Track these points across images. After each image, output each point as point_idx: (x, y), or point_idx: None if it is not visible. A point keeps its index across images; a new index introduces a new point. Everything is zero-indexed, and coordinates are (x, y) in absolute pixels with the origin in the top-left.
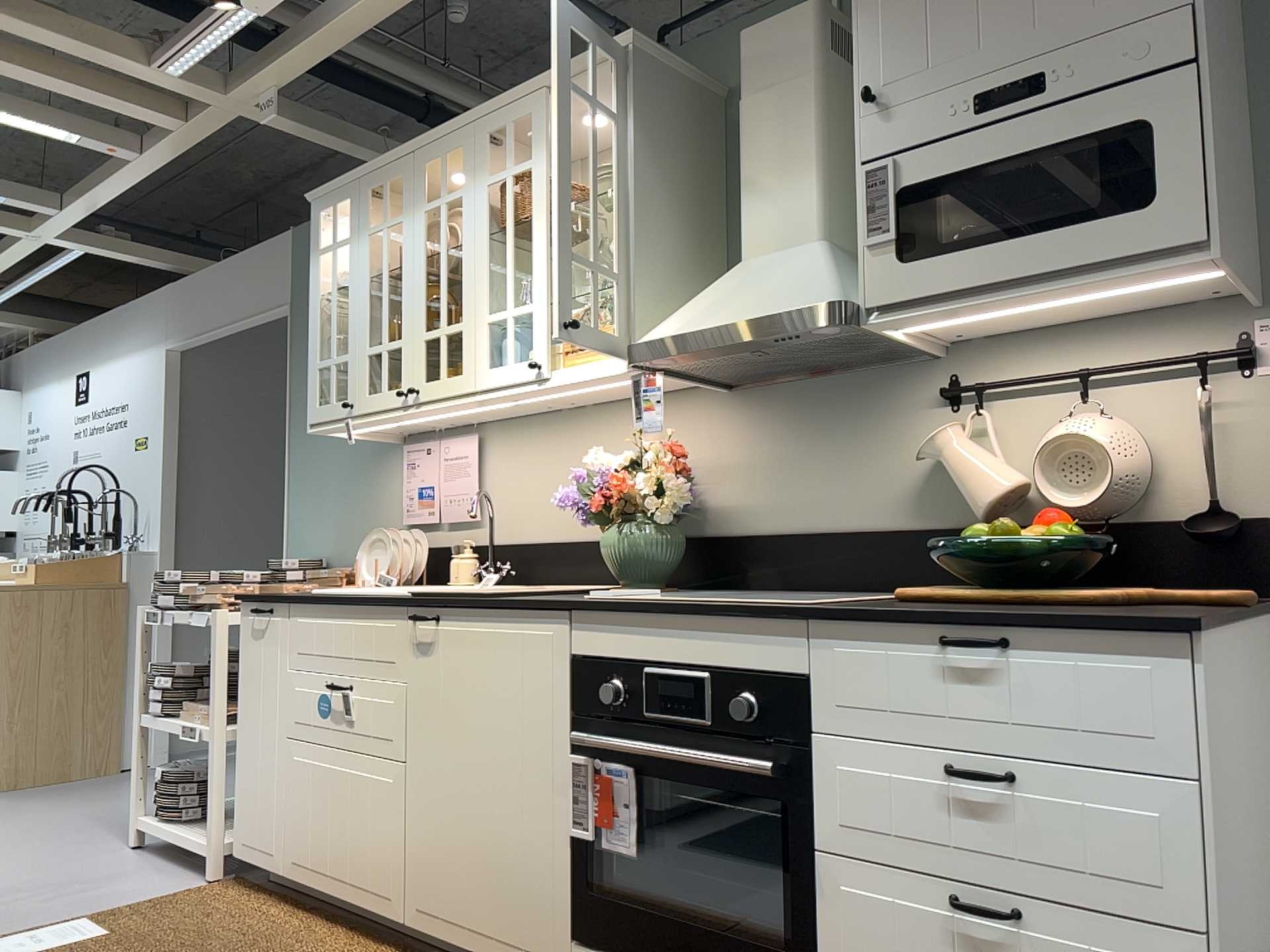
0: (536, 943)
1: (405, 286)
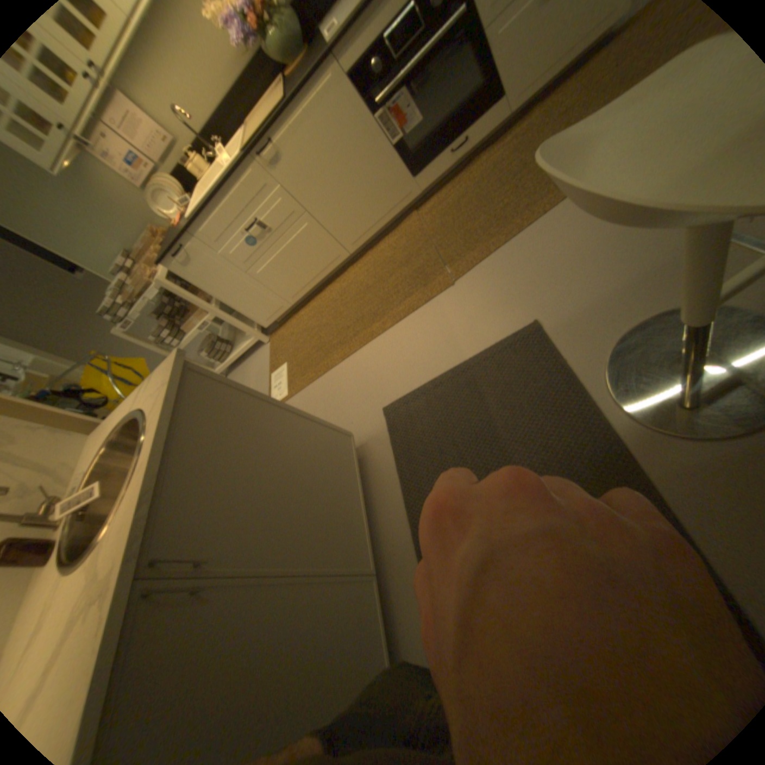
0: (403, 193)
1: None
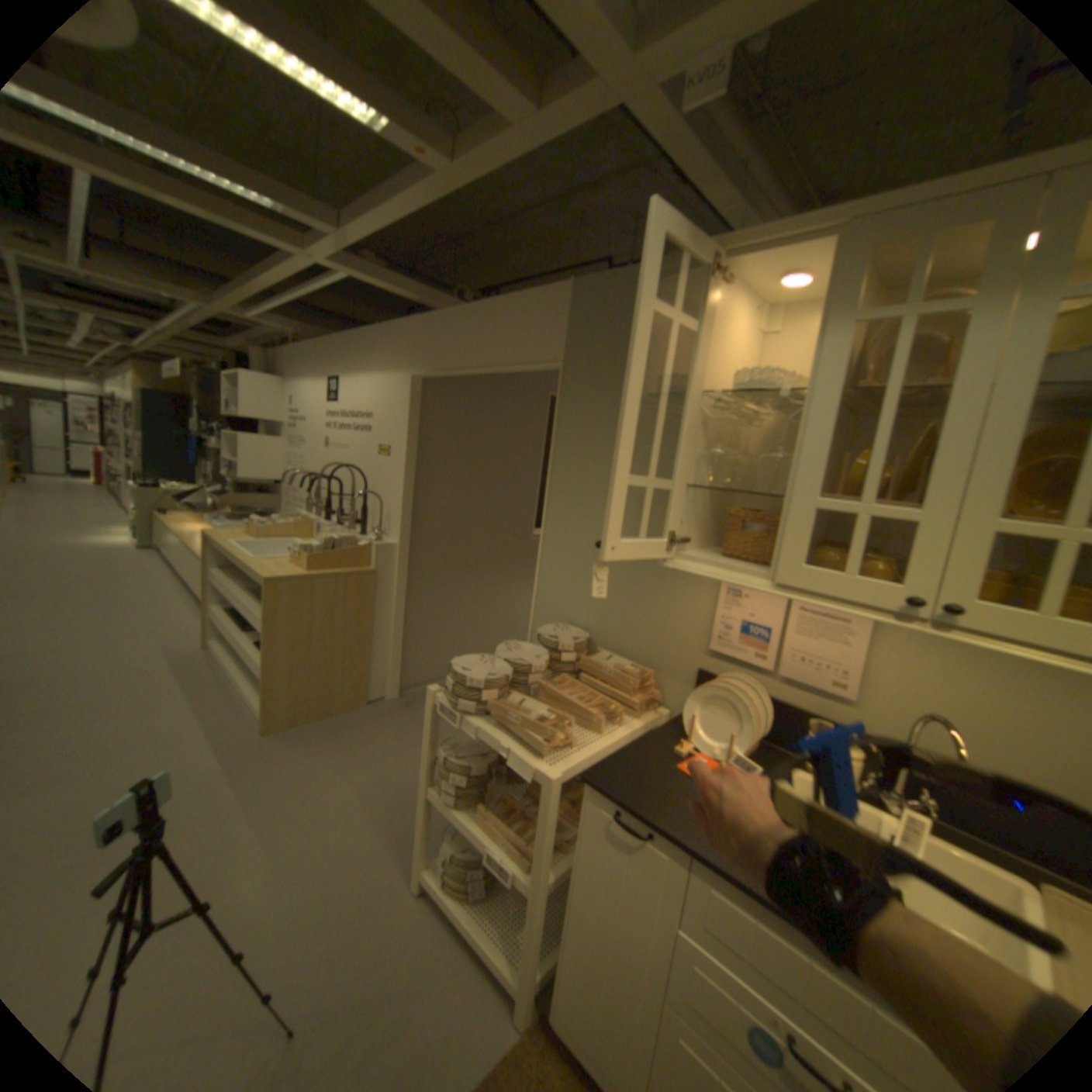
0: None
1: (955, 426)
